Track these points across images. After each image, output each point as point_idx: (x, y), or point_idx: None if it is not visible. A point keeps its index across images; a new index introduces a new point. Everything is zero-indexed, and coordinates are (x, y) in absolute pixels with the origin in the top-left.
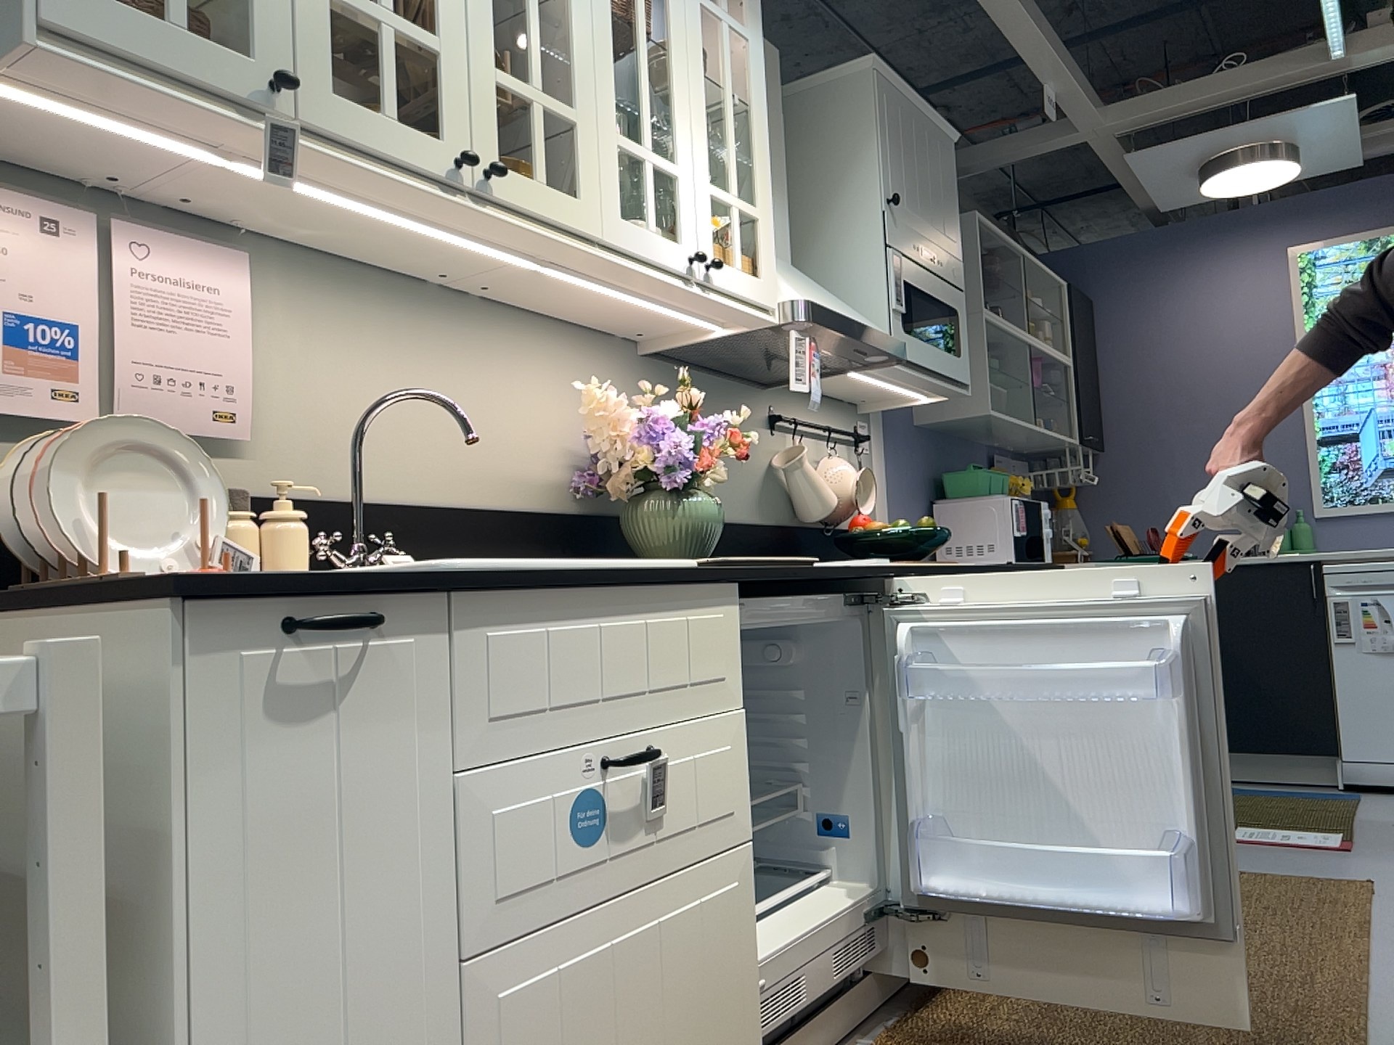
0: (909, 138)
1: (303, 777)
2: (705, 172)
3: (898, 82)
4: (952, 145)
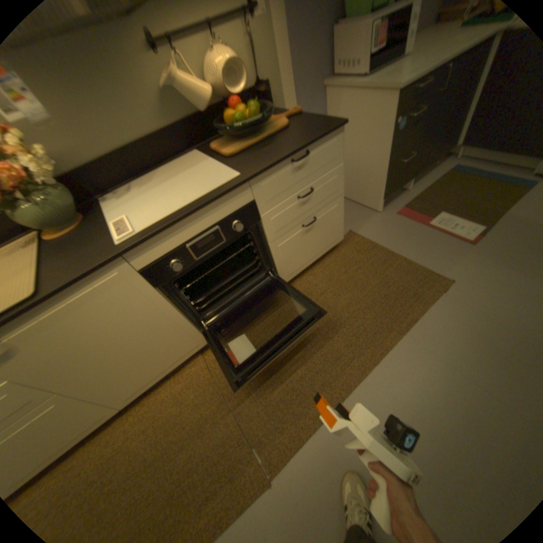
0: None
1: None
2: None
3: None
4: None
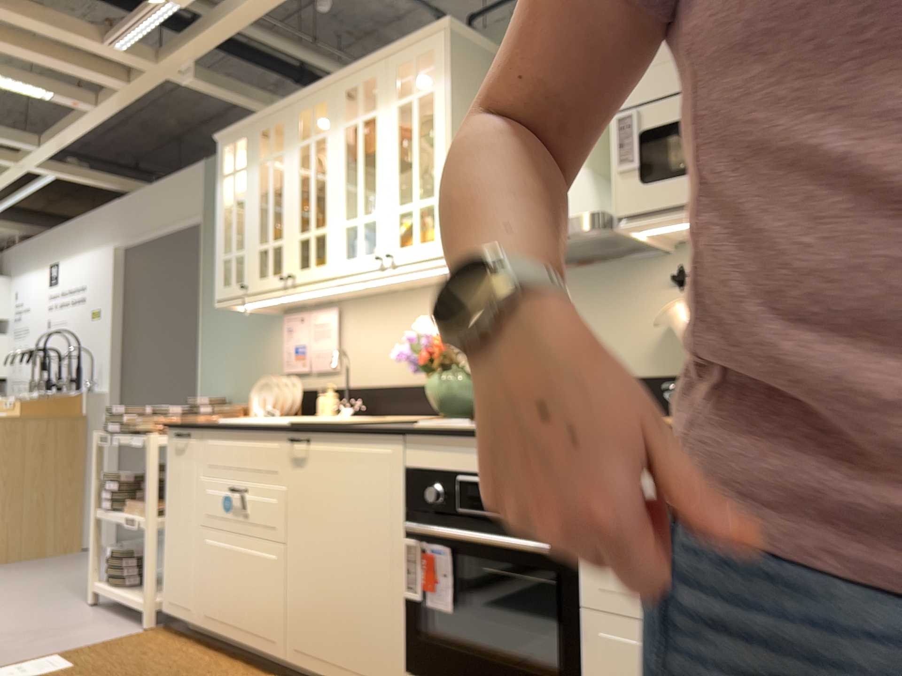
0: None
1: (179, 468)
2: (393, 203)
3: None
4: None
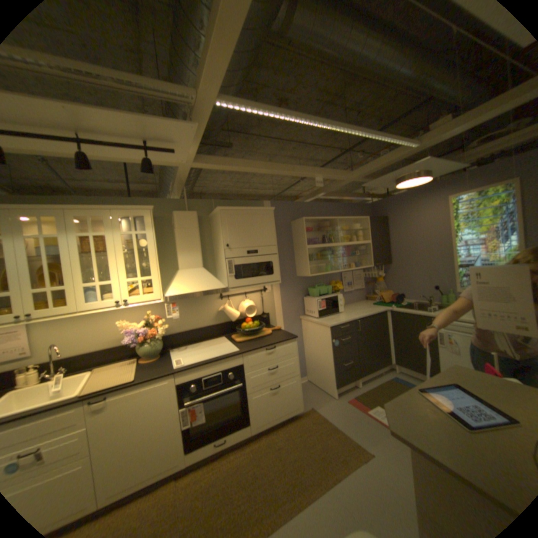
0: (240, 222)
1: None
2: (124, 278)
3: (232, 208)
4: (269, 212)
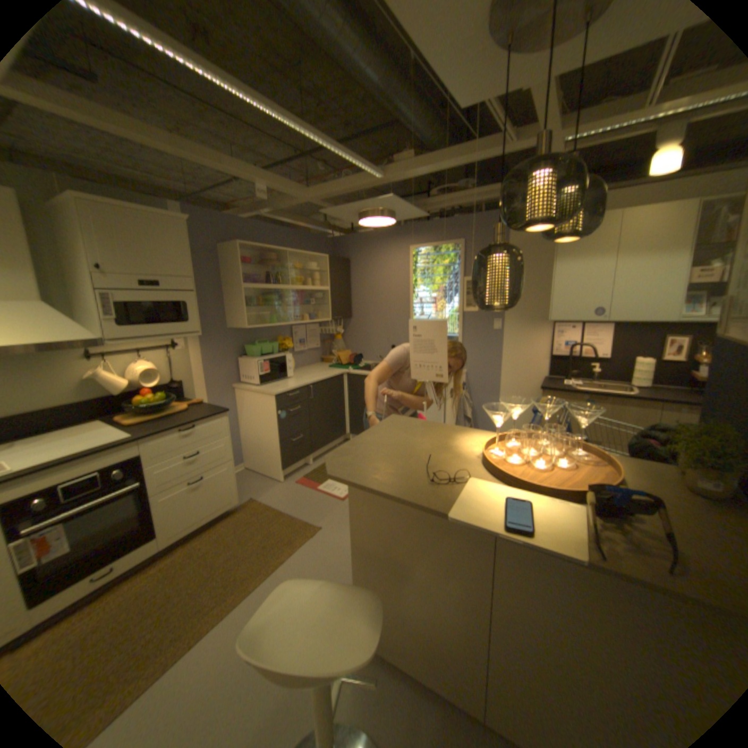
0: (123, 228)
1: None
2: None
3: (105, 200)
4: (179, 222)
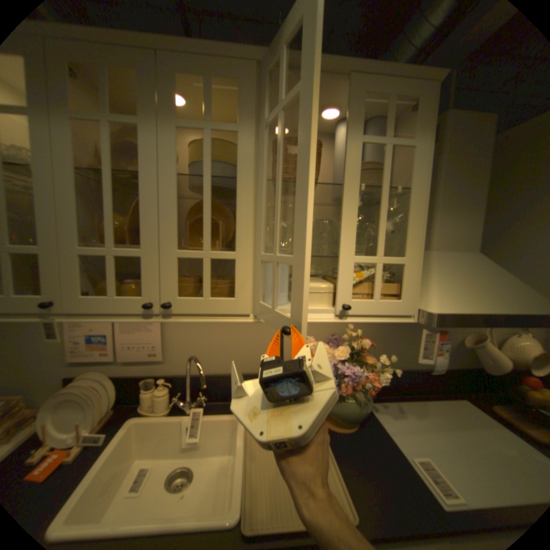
0: None
1: None
2: (349, 250)
3: None
4: None
